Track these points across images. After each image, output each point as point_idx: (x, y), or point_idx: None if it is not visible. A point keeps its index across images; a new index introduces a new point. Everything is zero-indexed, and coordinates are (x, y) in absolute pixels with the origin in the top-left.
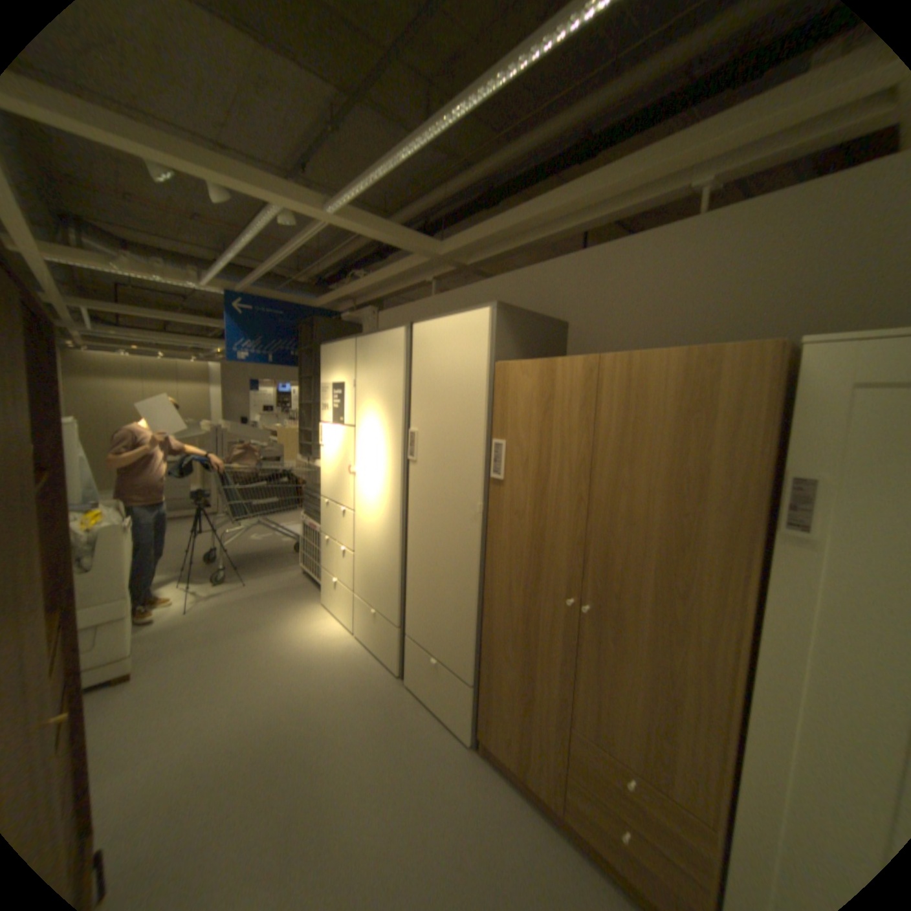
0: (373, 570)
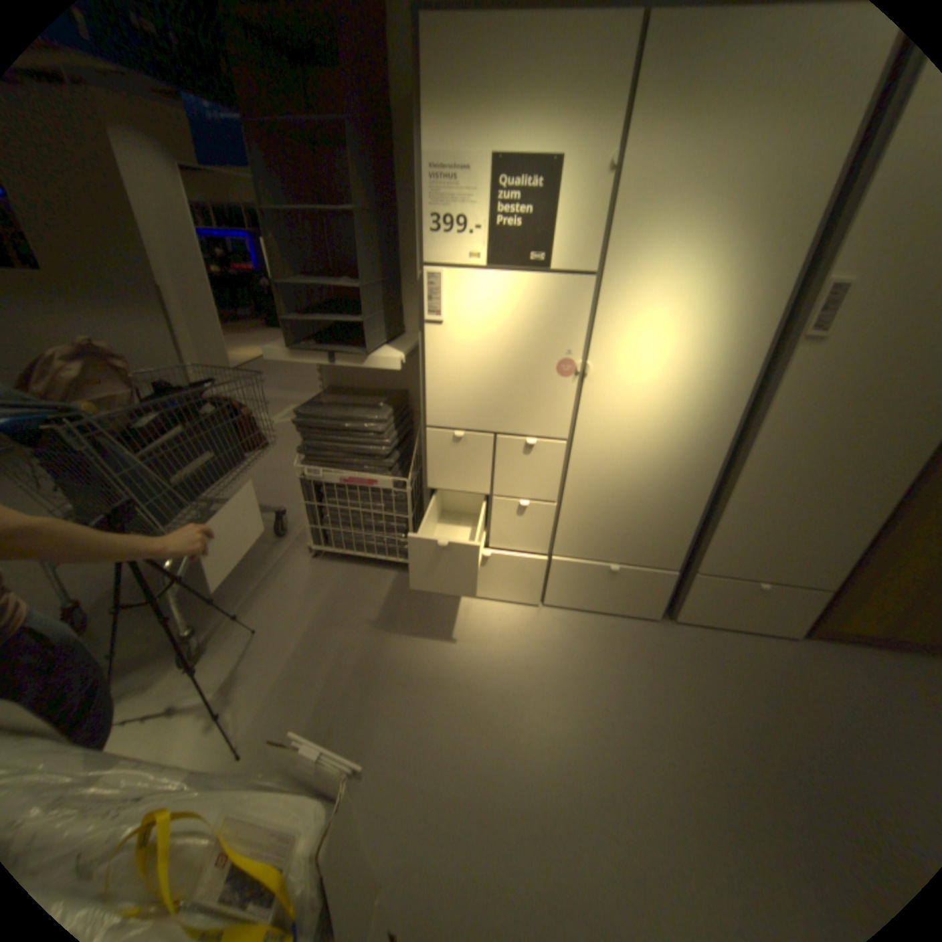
0: (619, 517)
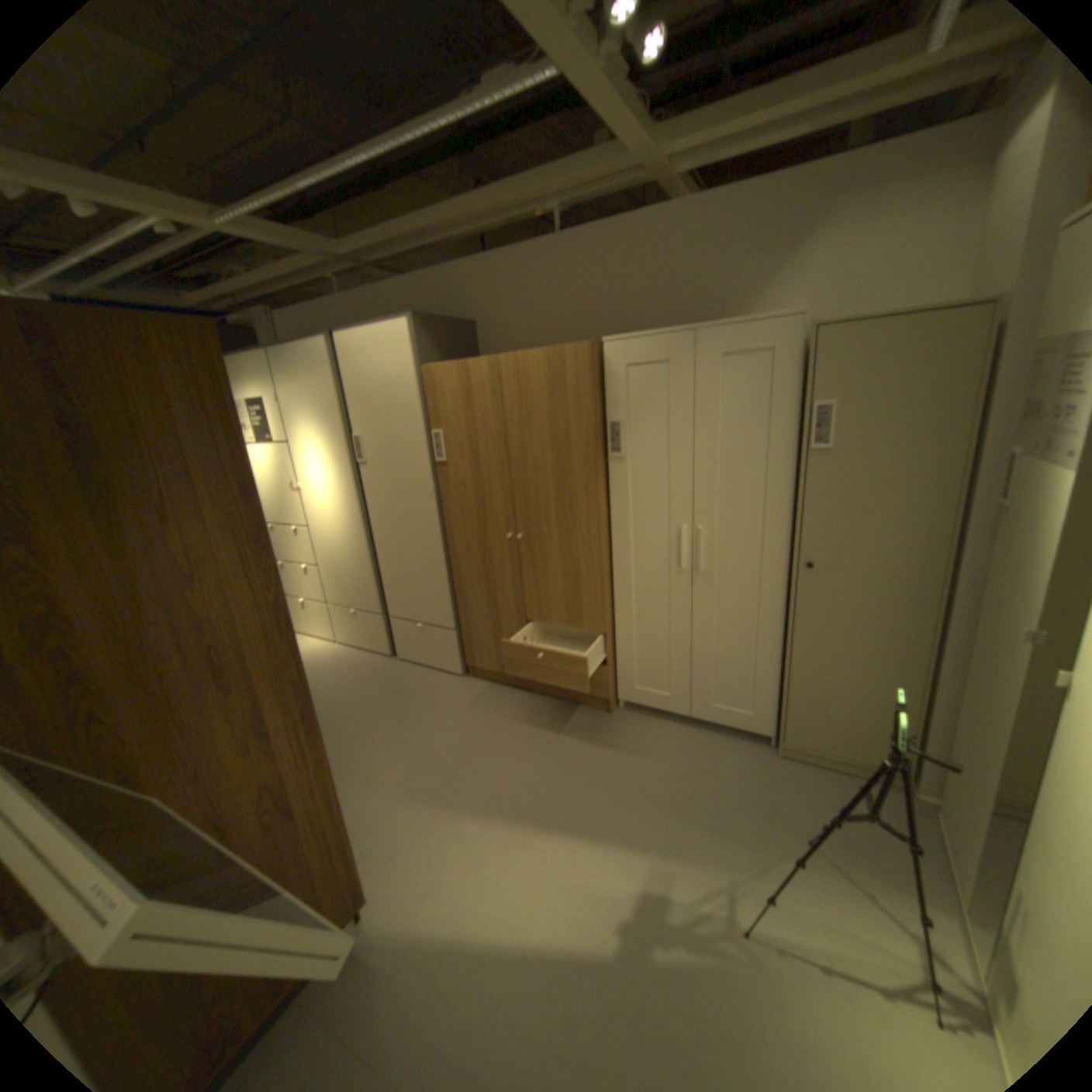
0: (343, 575)
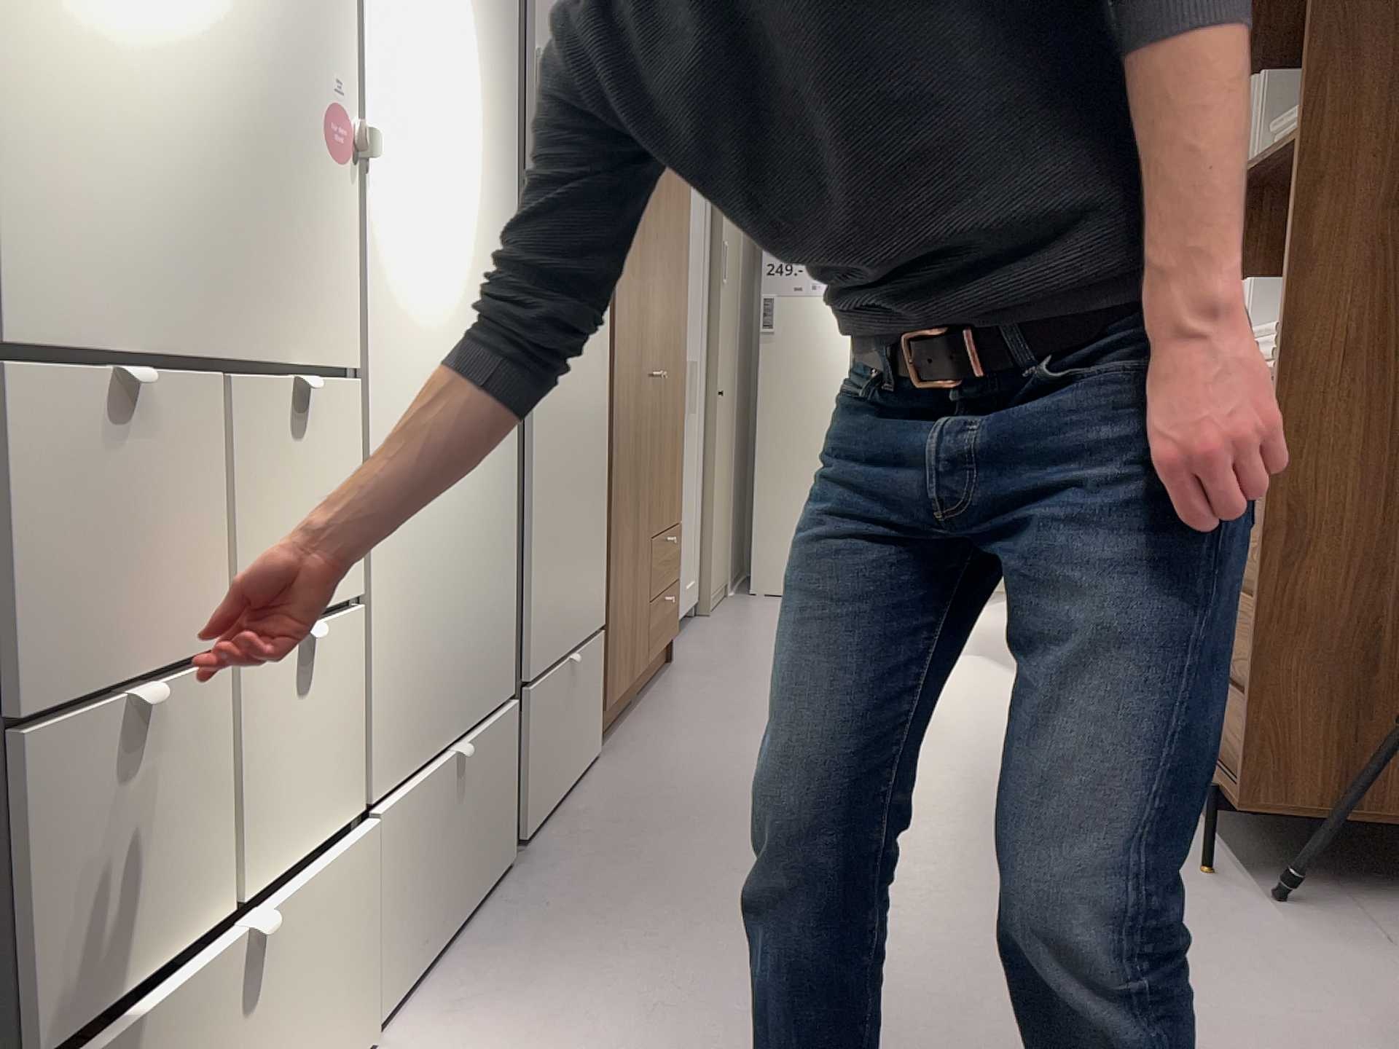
0: (430, 594)
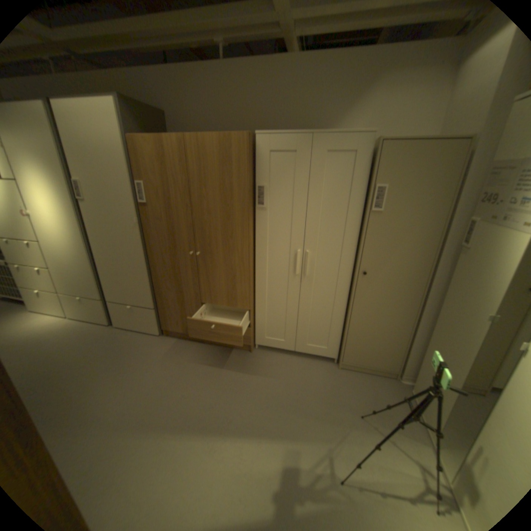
0: (70, 275)
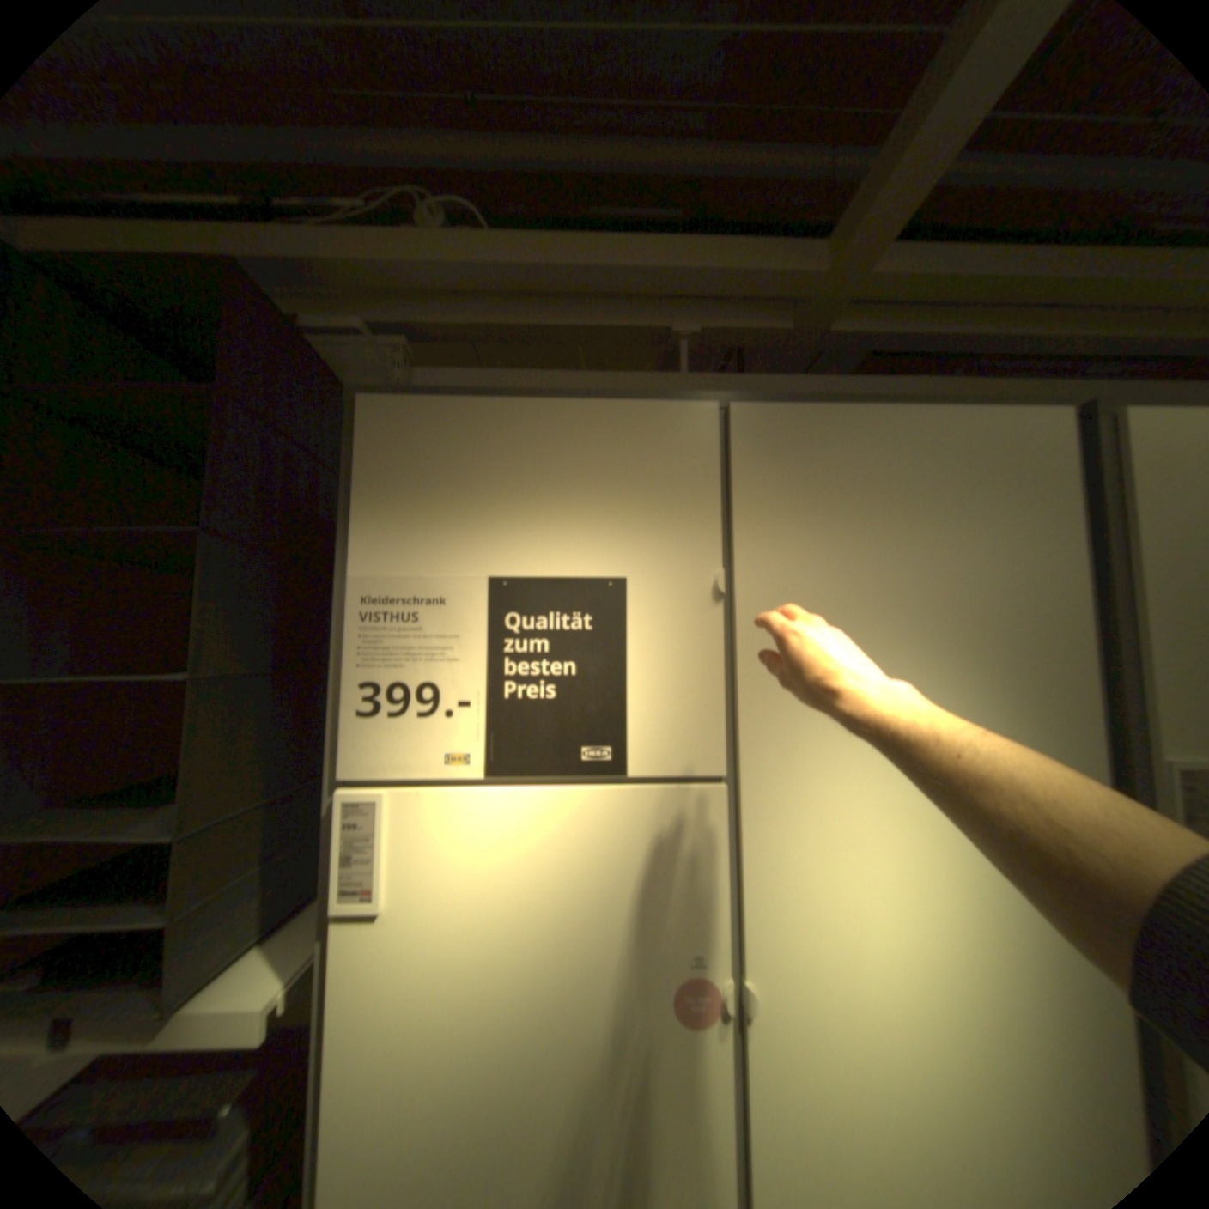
0: None
